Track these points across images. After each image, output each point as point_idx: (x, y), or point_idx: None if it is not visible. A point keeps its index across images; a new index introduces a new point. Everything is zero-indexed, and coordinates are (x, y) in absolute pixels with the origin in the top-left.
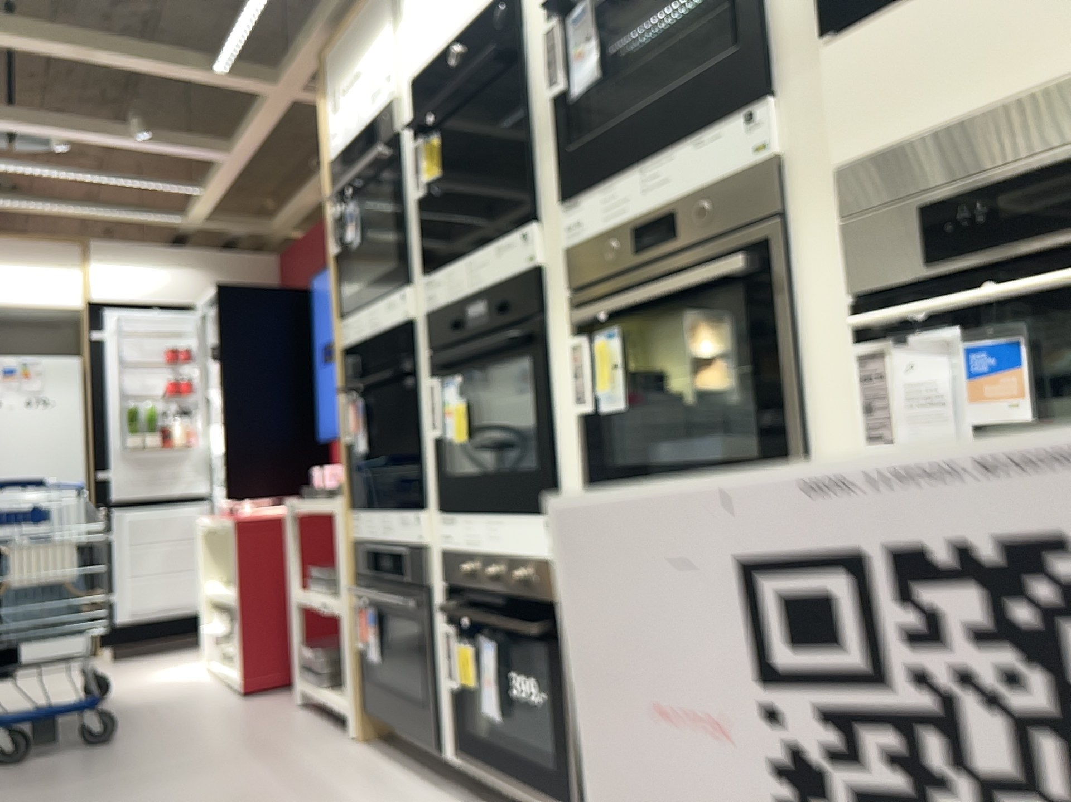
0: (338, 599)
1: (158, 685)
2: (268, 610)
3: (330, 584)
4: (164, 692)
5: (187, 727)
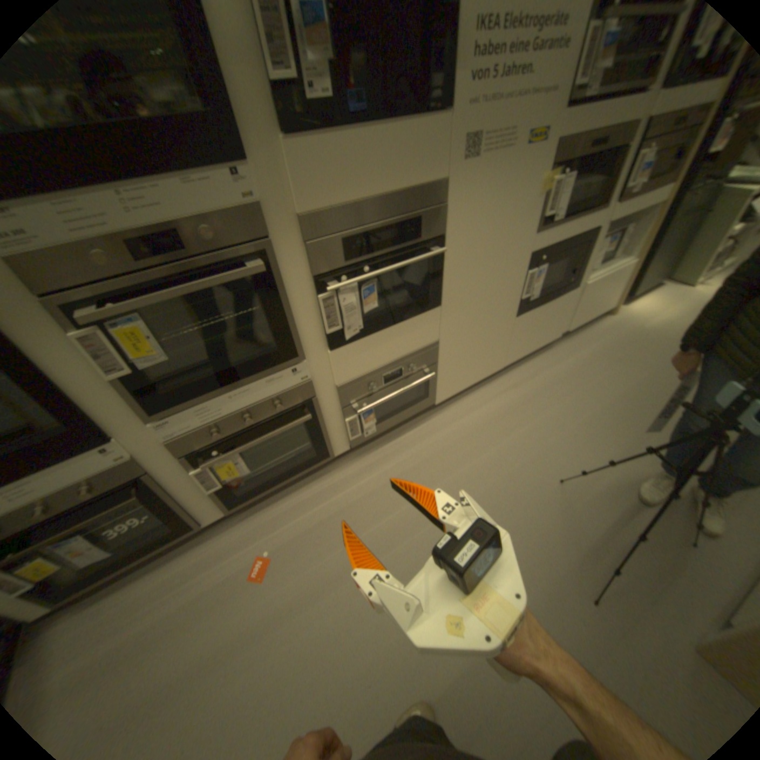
0: None
1: None
2: None
3: None
4: None
5: None
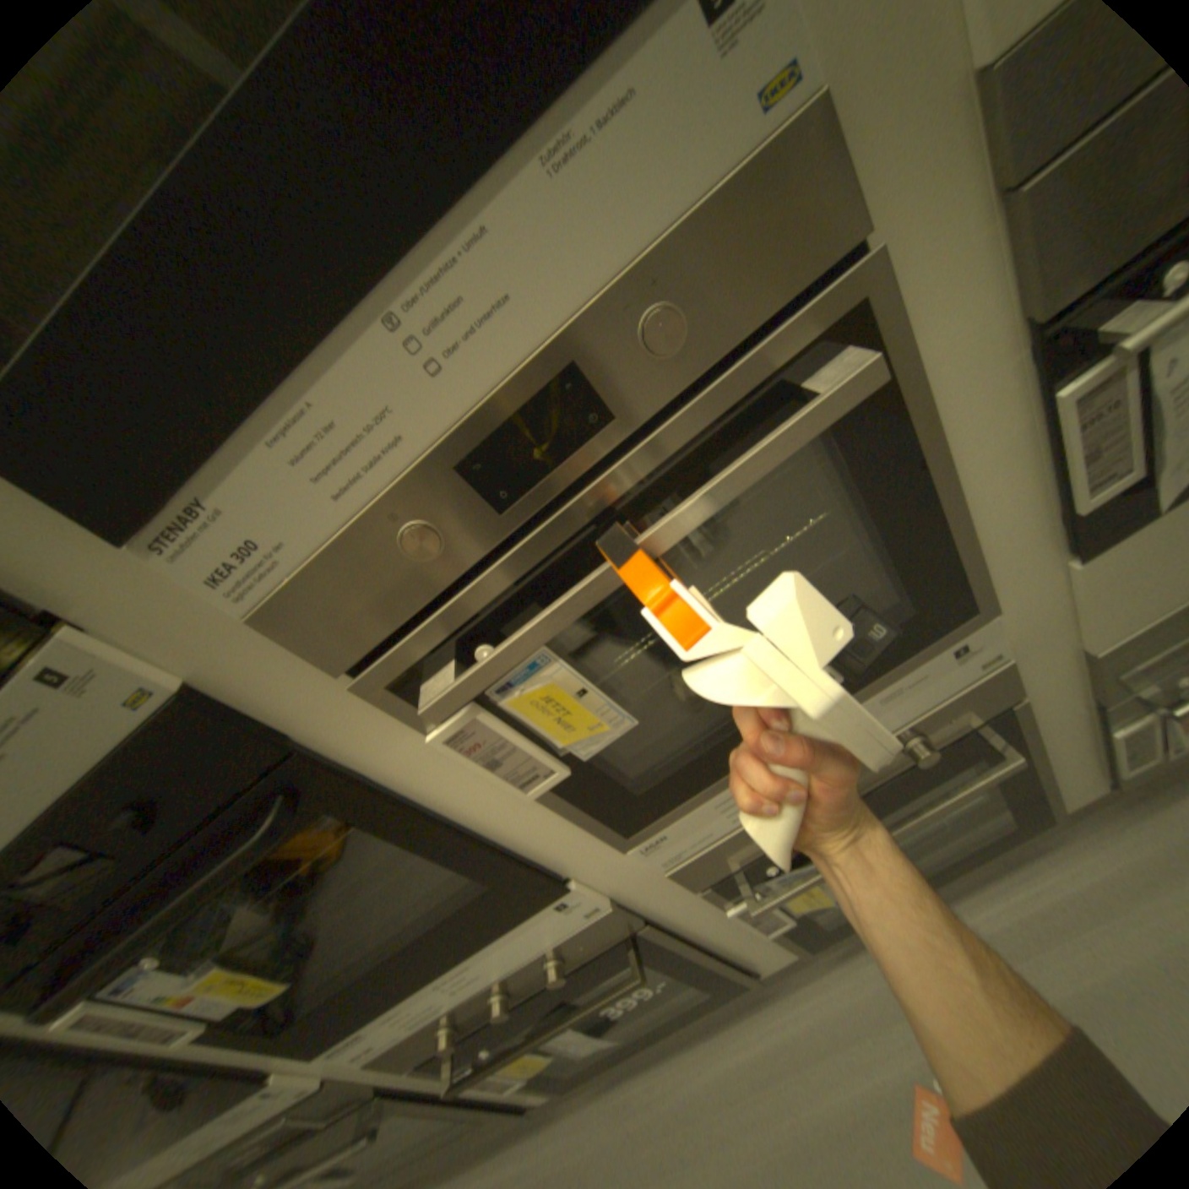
0: None
1: None
2: None
3: None
4: None
5: None
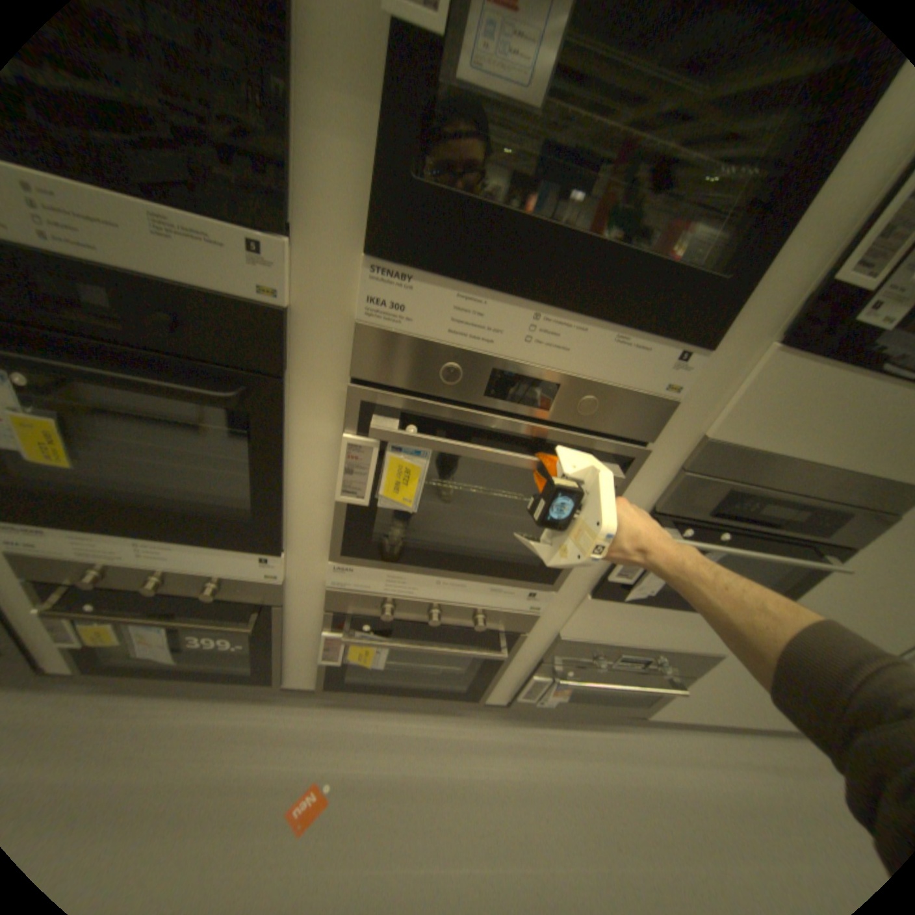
0: None
1: None
2: None
3: None
4: None
5: None
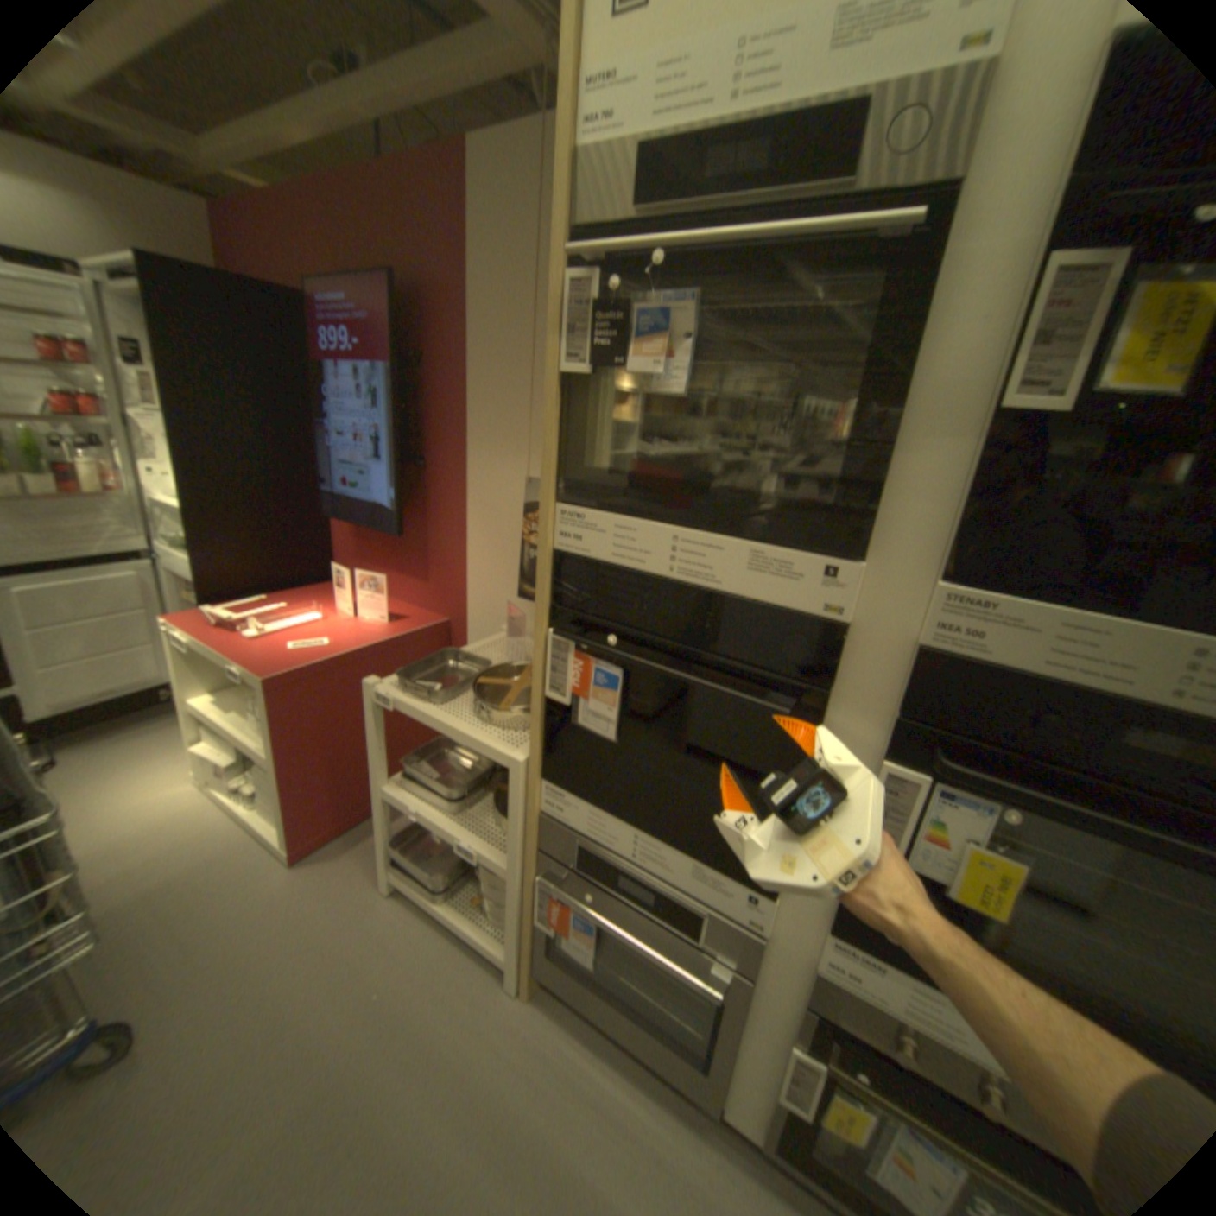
0: (475, 829)
1: (144, 834)
2: (317, 771)
3: (457, 804)
4: (161, 853)
5: (249, 973)
